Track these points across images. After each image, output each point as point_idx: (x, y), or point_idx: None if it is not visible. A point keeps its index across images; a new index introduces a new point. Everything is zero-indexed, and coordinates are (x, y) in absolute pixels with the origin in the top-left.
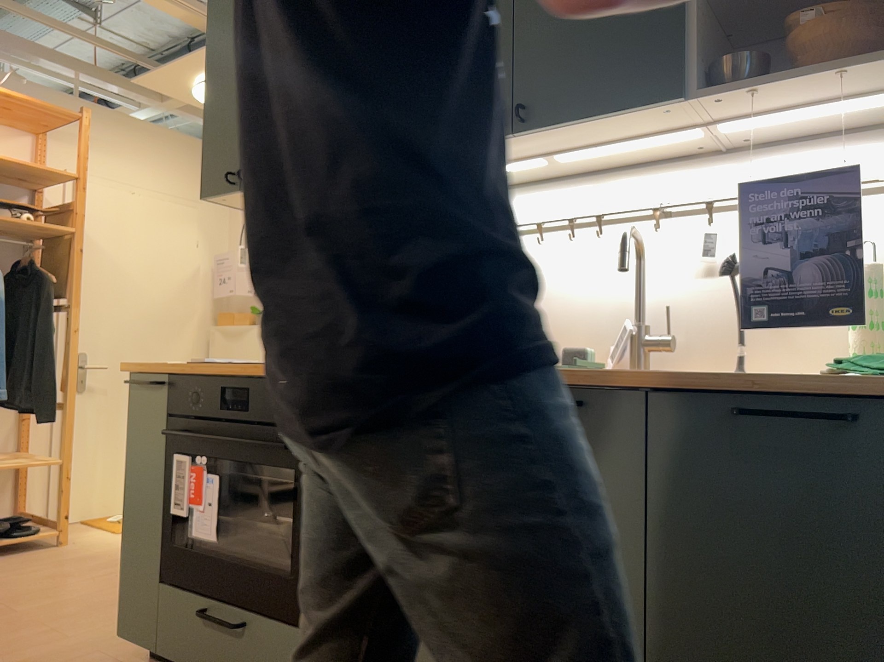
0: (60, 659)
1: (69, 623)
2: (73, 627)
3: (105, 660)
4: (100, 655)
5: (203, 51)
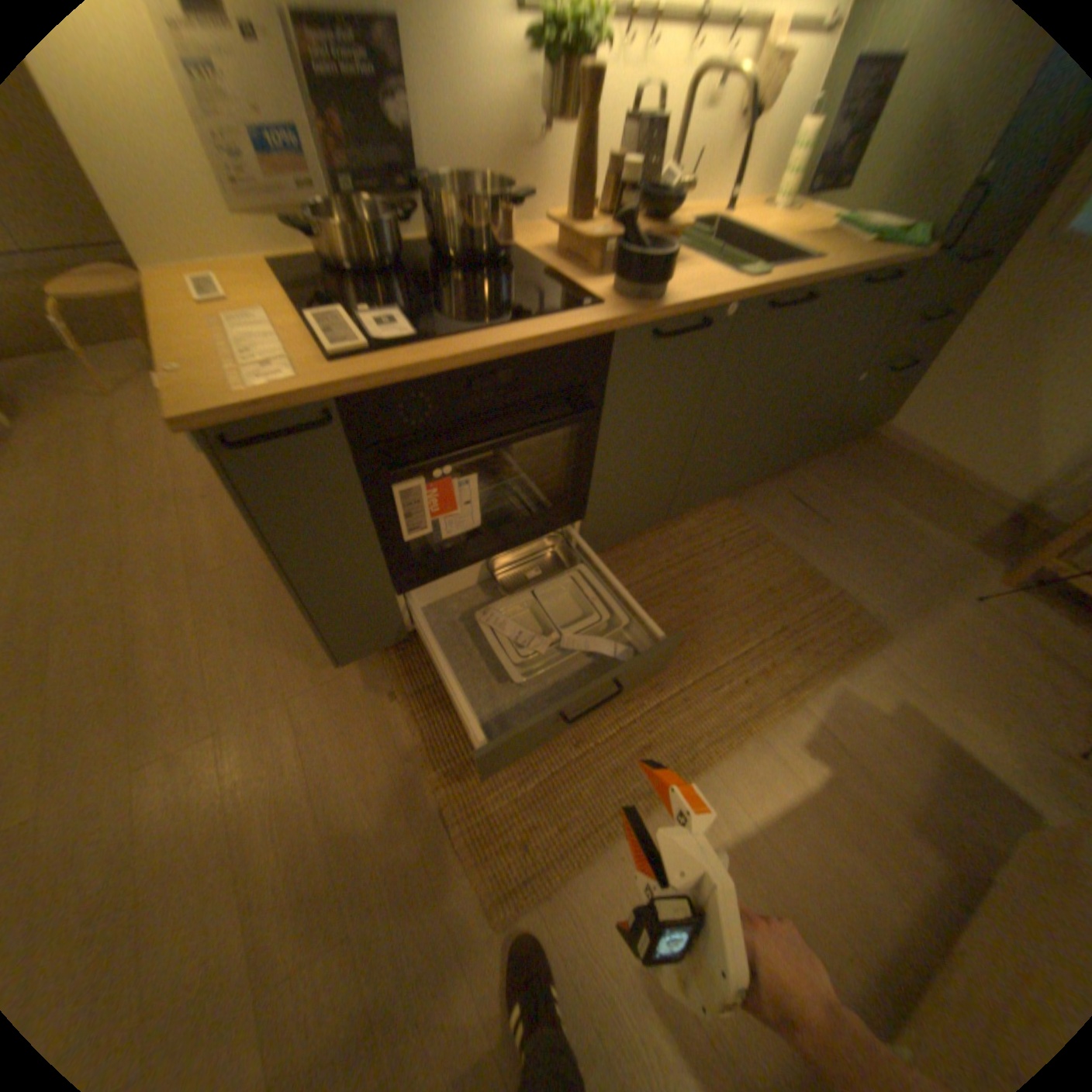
0: (274, 737)
1: (153, 737)
2: (174, 731)
3: (312, 693)
4: (293, 698)
5: None
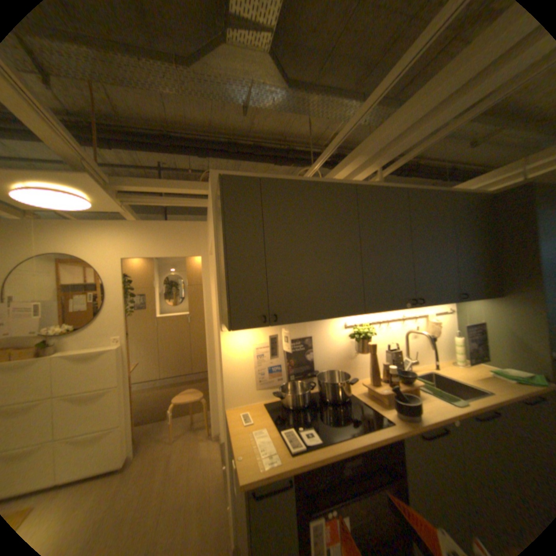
0: None
1: None
2: None
3: None
4: None
5: (66, 173)
